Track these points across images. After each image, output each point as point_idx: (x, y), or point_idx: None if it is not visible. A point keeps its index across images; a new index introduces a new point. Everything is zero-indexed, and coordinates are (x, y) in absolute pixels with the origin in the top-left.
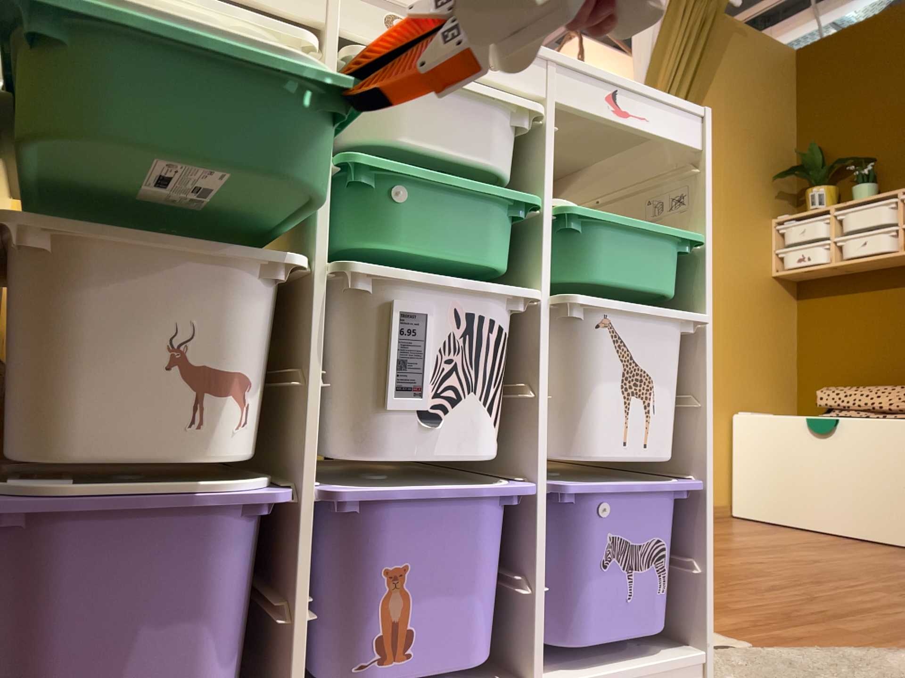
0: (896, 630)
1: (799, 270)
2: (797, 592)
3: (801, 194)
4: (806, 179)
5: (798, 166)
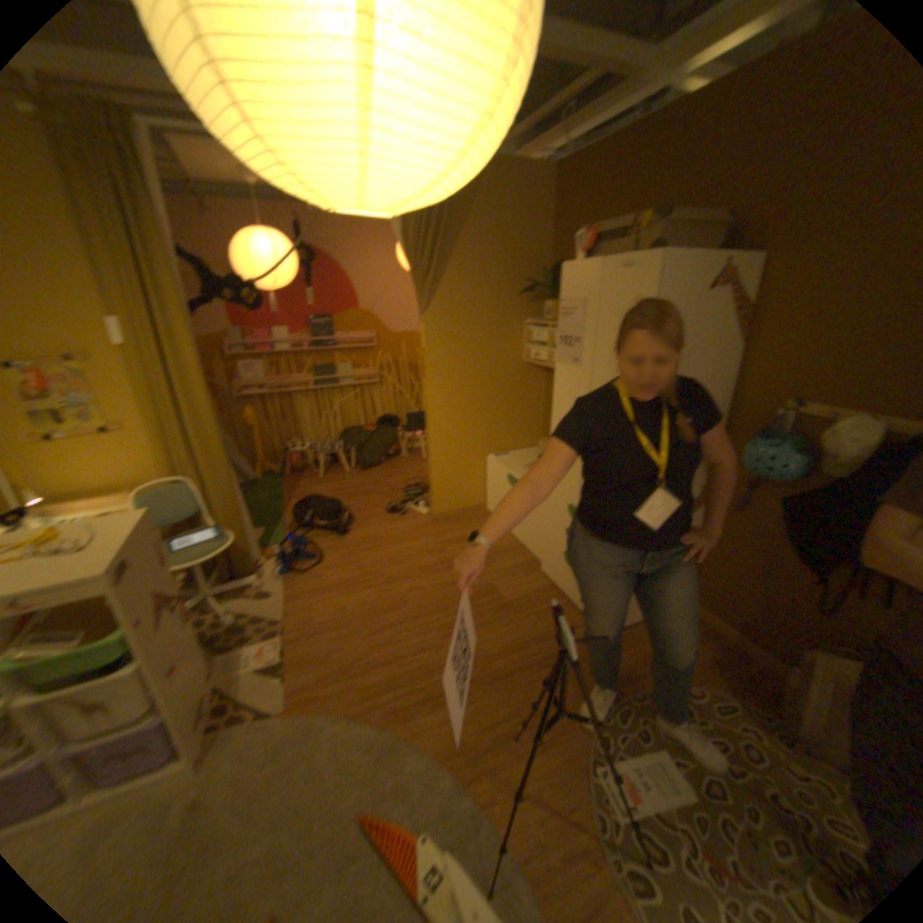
0: (377, 696)
1: (536, 364)
2: (383, 643)
3: (544, 303)
4: (547, 293)
5: (545, 279)
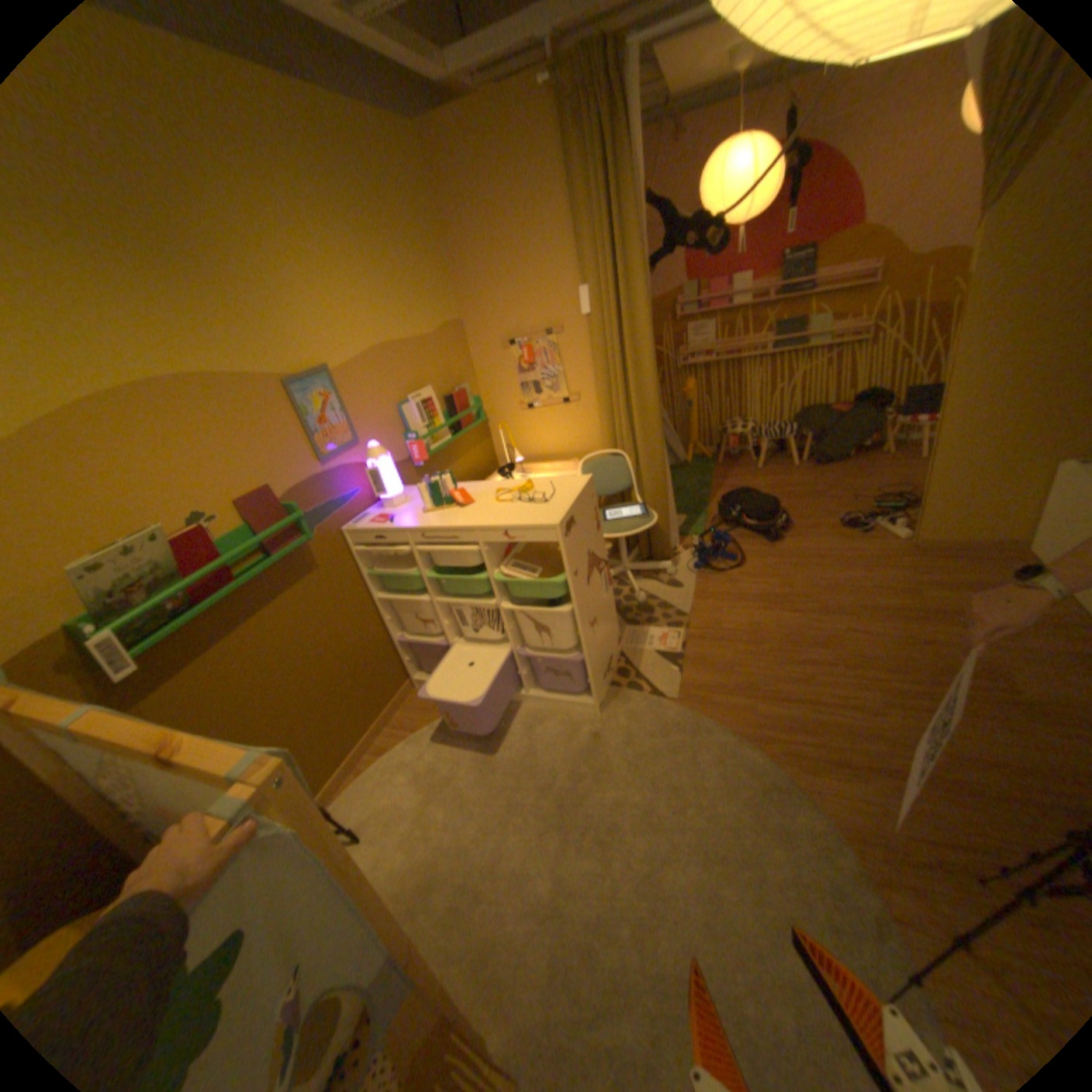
0: (781, 729)
1: None
2: (802, 677)
3: None
4: None
5: None
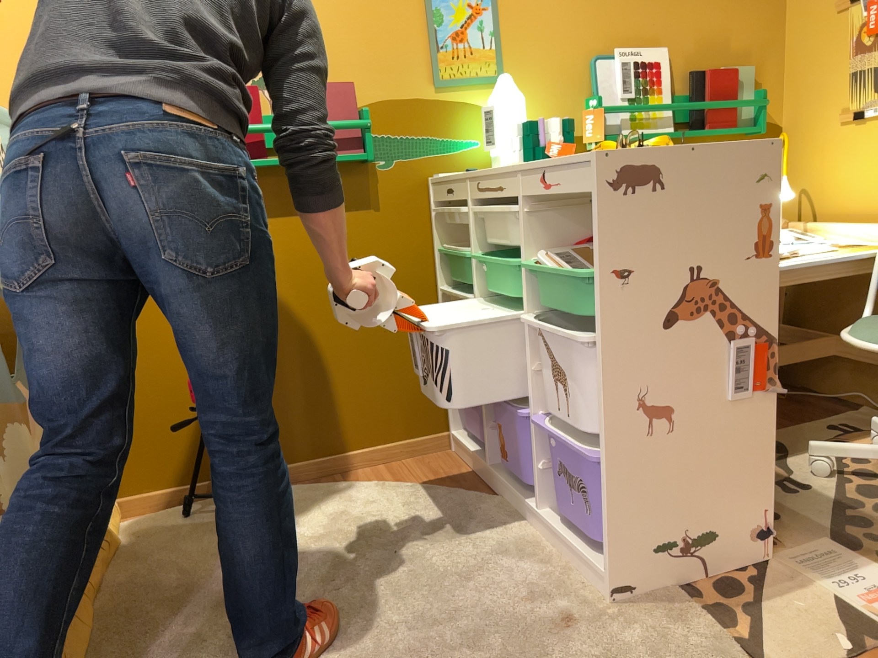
0: None
1: None
2: None
3: None
4: None
5: None
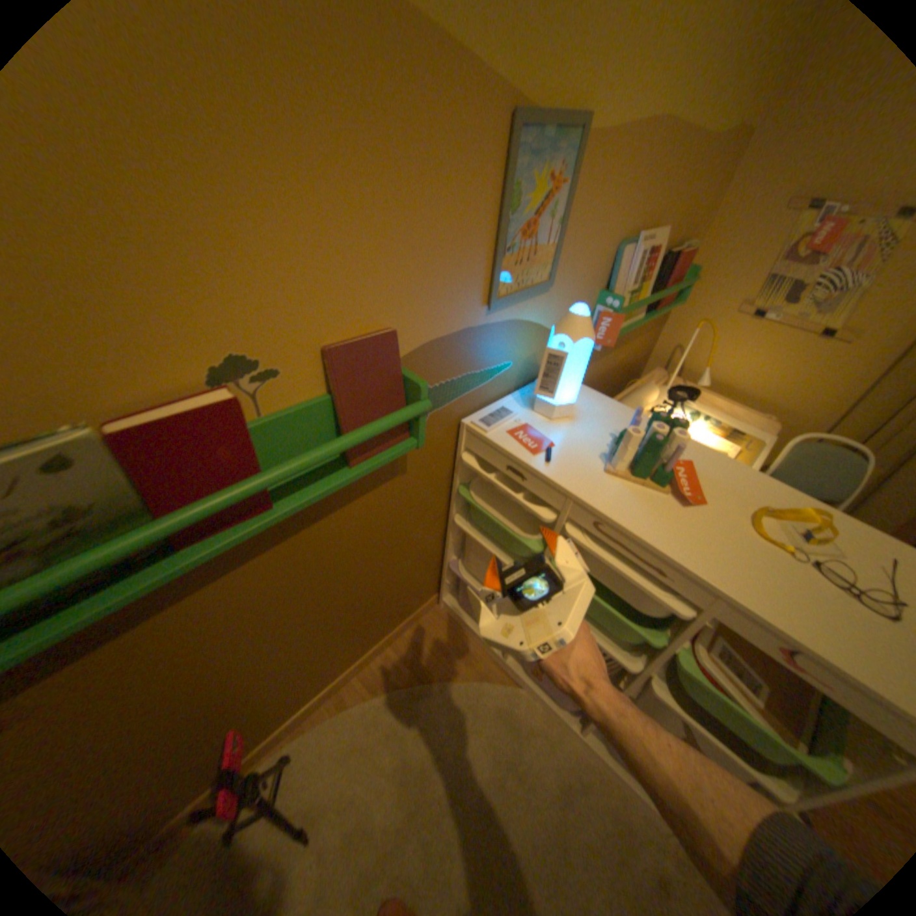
0: None
1: None
2: None
3: None
4: None
5: None
